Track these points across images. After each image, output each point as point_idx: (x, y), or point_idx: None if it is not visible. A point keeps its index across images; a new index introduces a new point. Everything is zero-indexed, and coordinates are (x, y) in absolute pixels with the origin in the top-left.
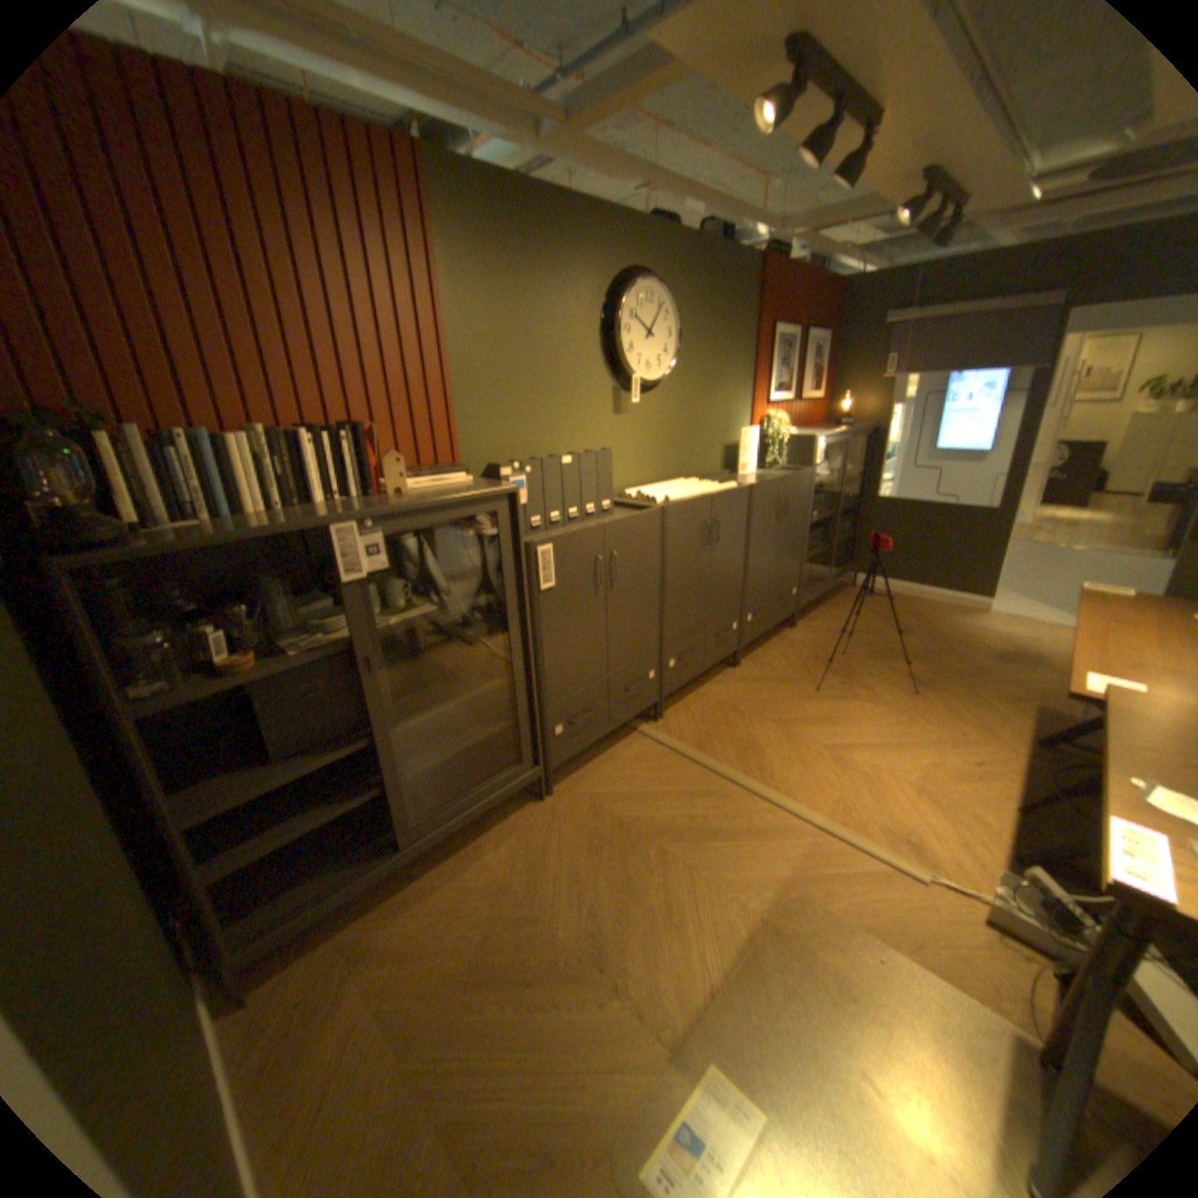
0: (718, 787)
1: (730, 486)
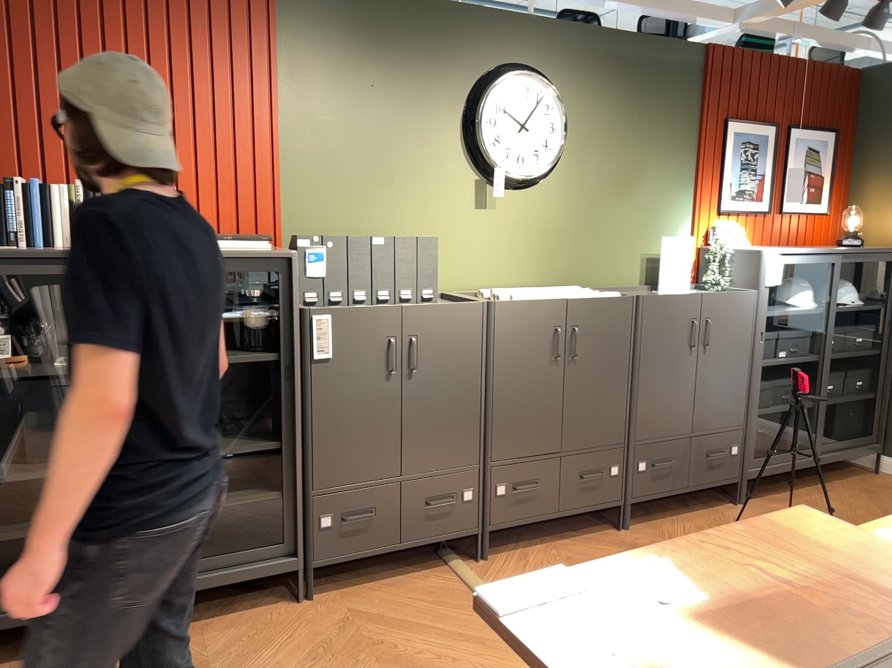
0: (494, 639)
1: (611, 294)
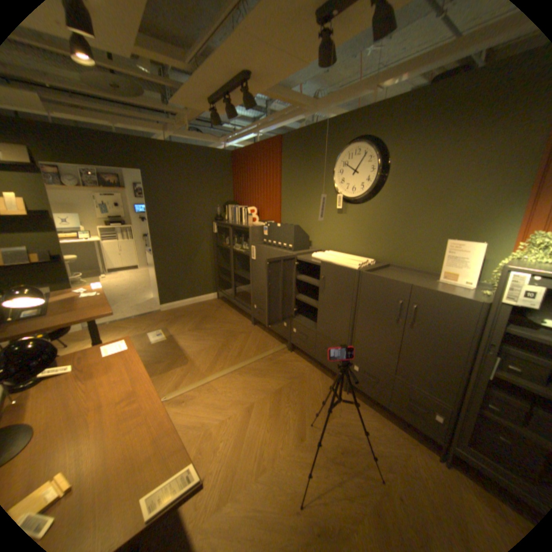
0: (242, 359)
1: (353, 266)
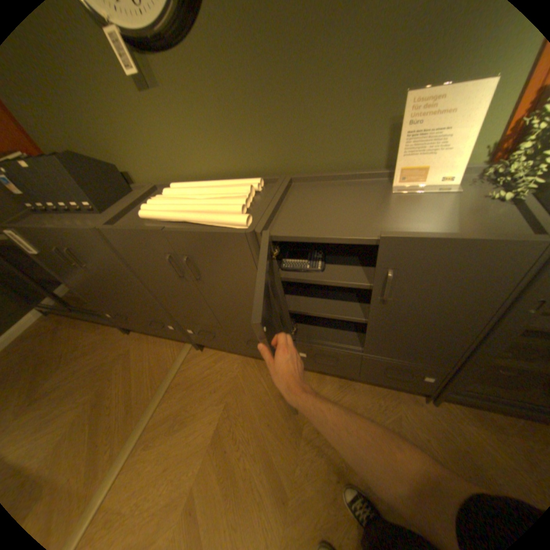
0: (135, 413)
1: (232, 220)
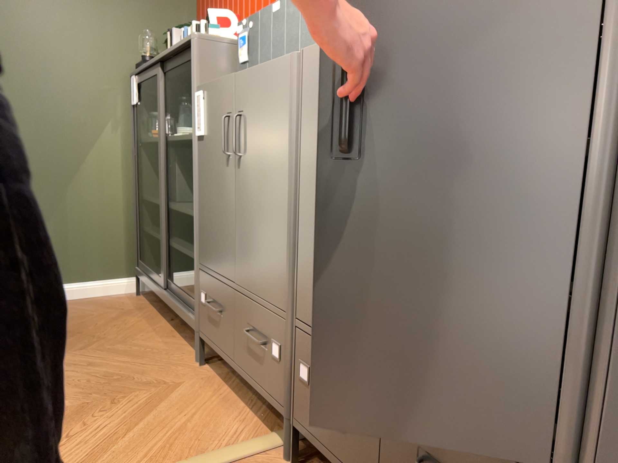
0: None
1: None
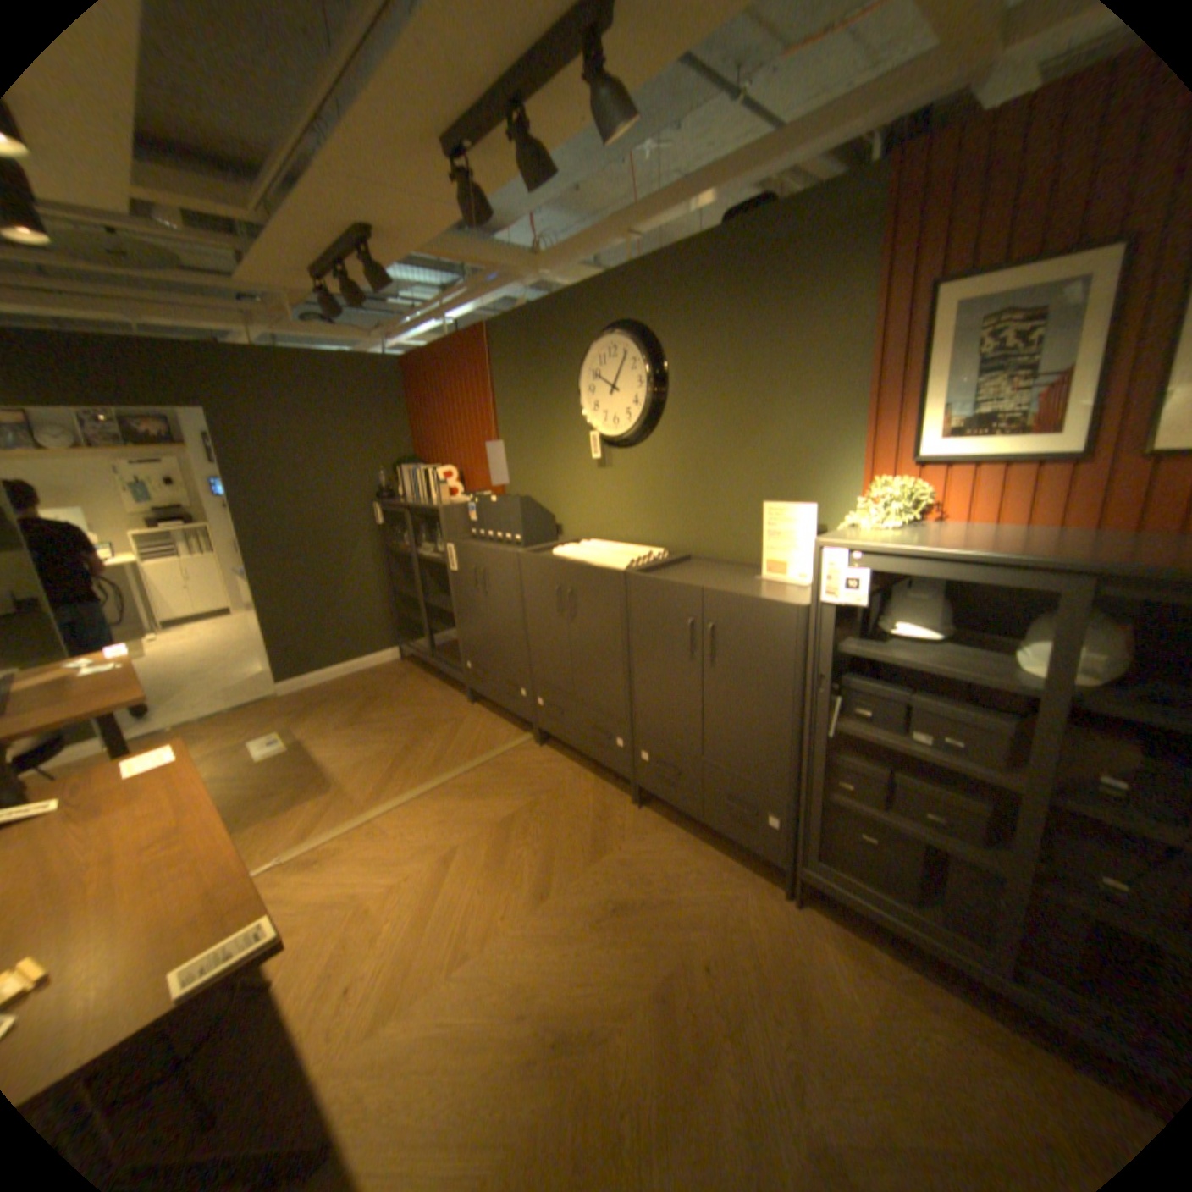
0: (441, 770)
1: (617, 566)
